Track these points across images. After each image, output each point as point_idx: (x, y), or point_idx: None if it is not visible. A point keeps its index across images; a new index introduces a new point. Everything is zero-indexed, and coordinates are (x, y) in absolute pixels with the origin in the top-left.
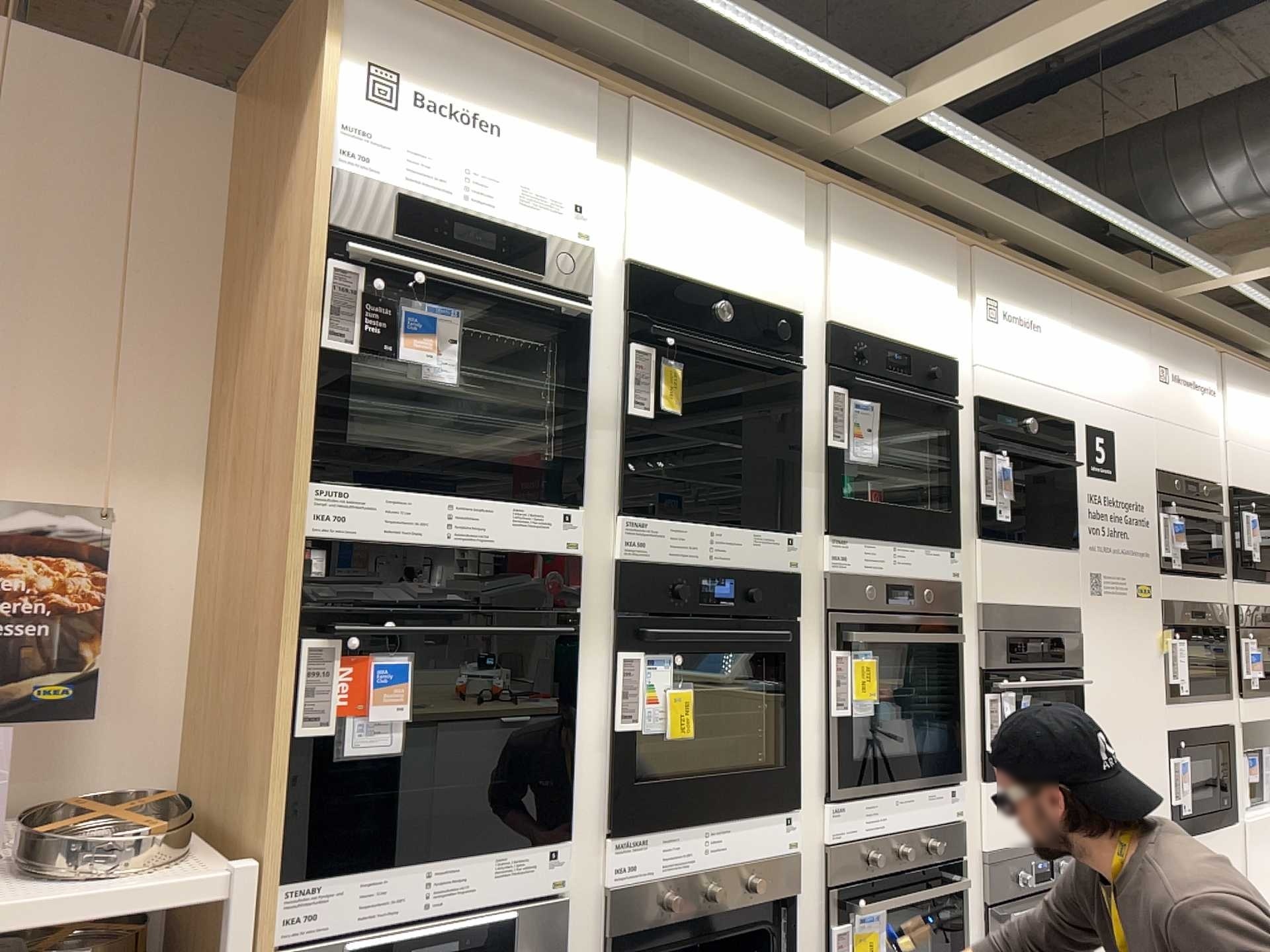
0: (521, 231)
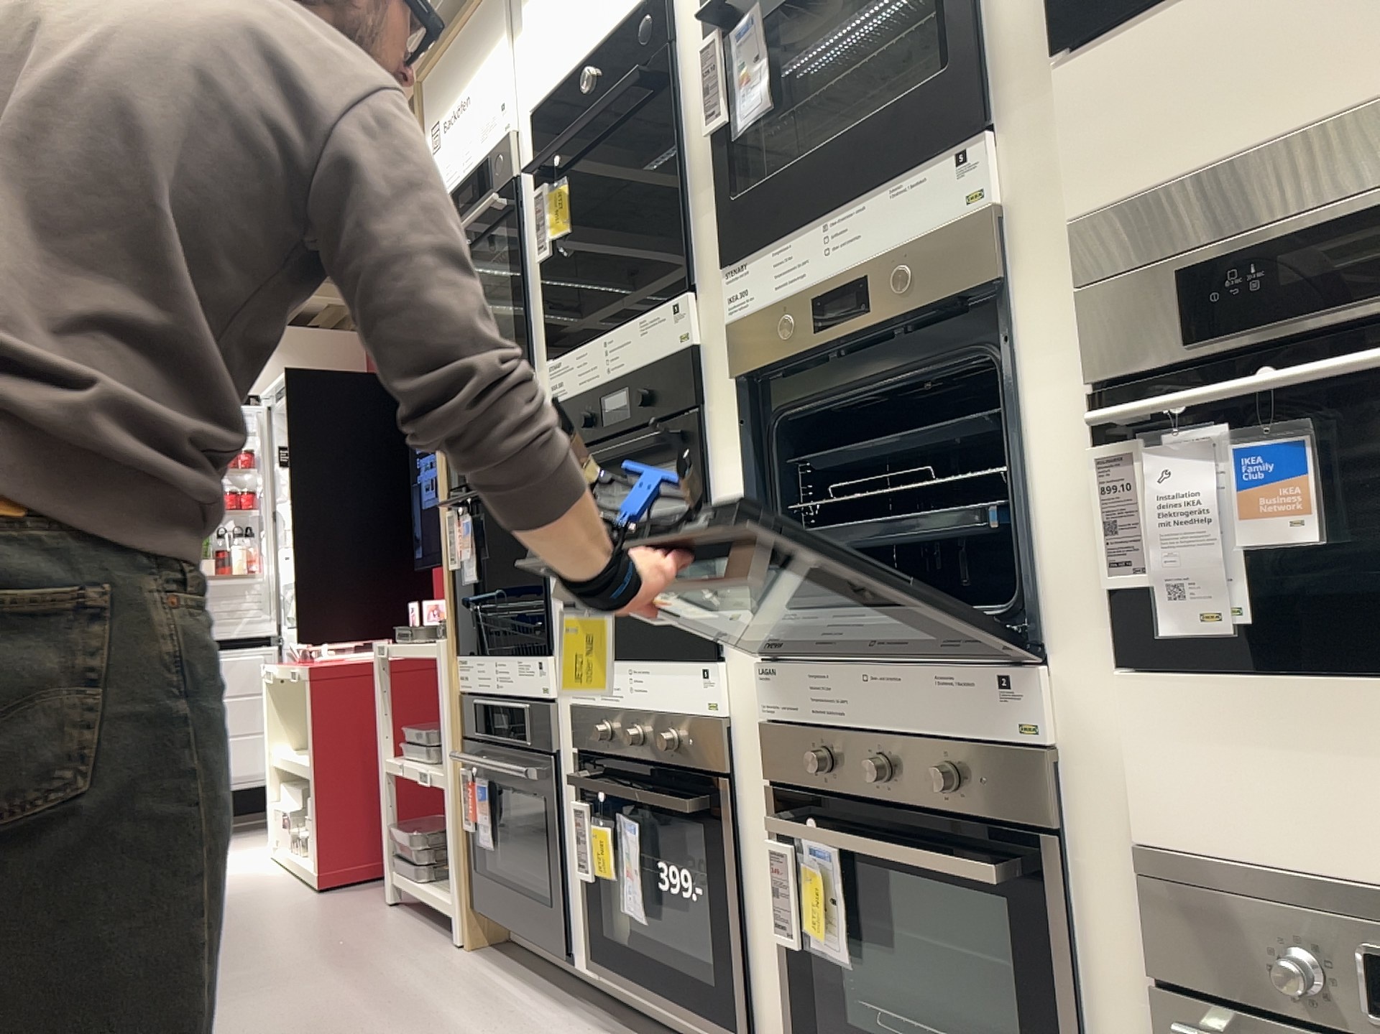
0: (478, 161)
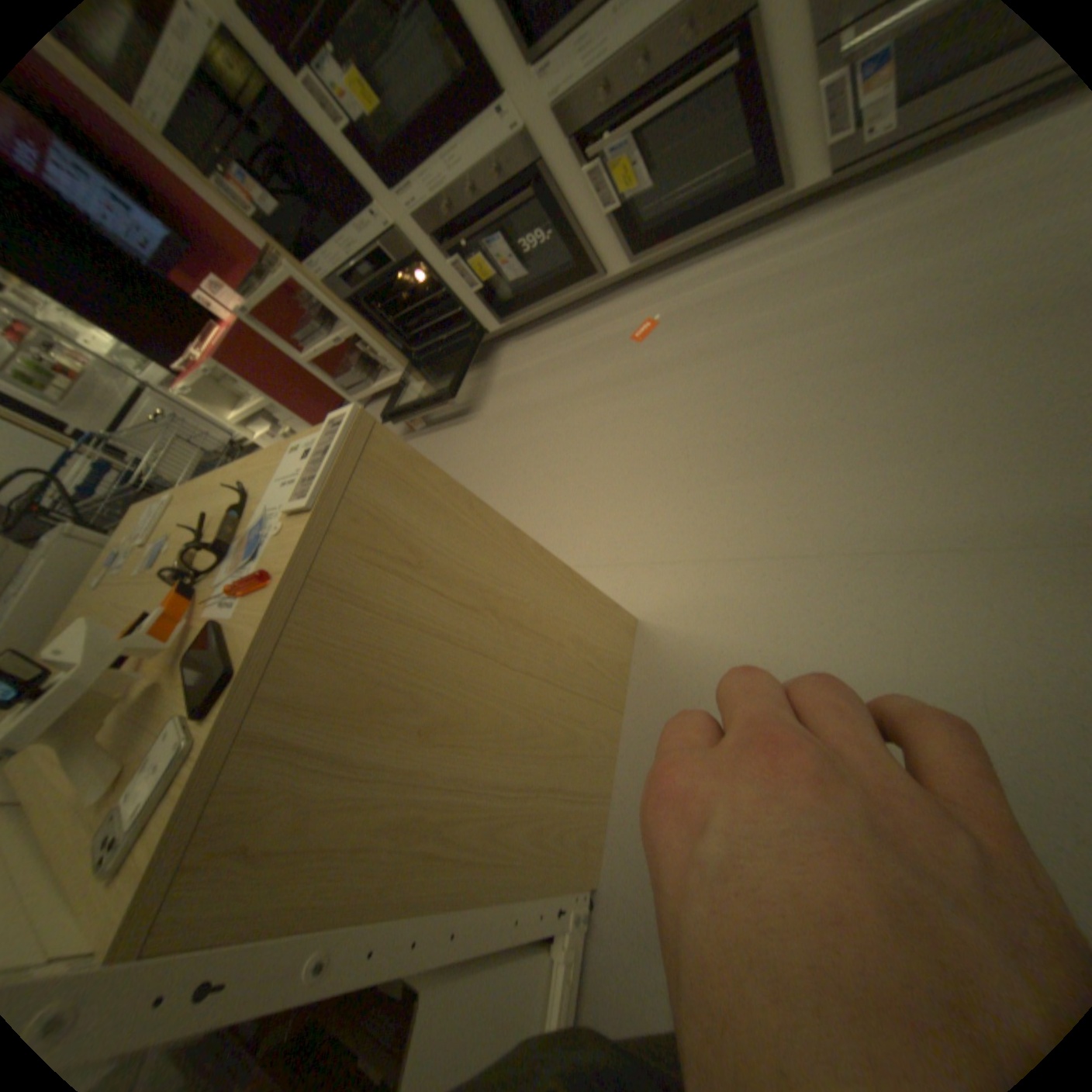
0: None
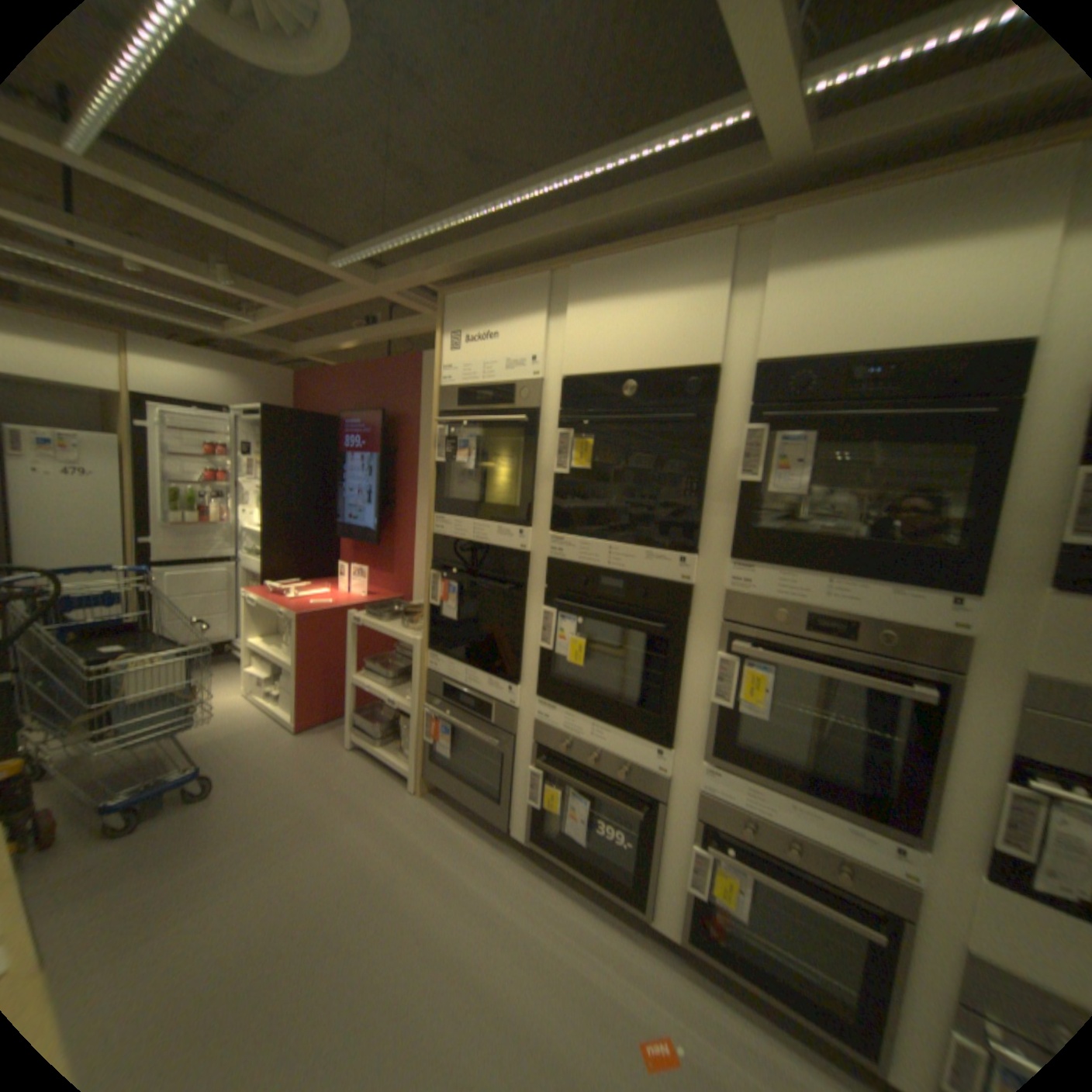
0: (500, 379)
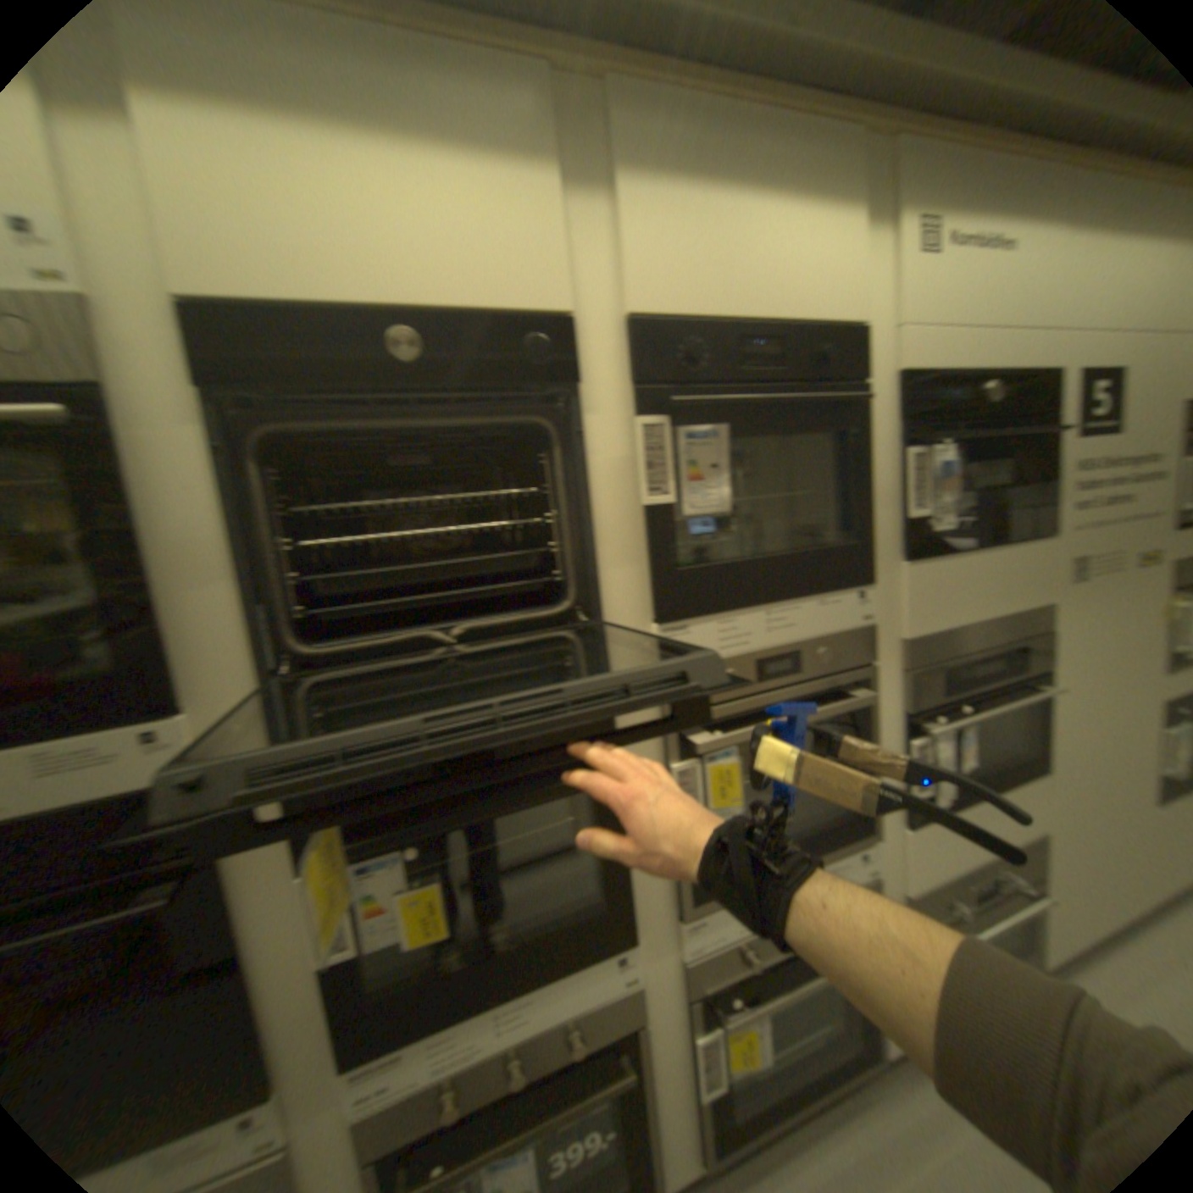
0: None
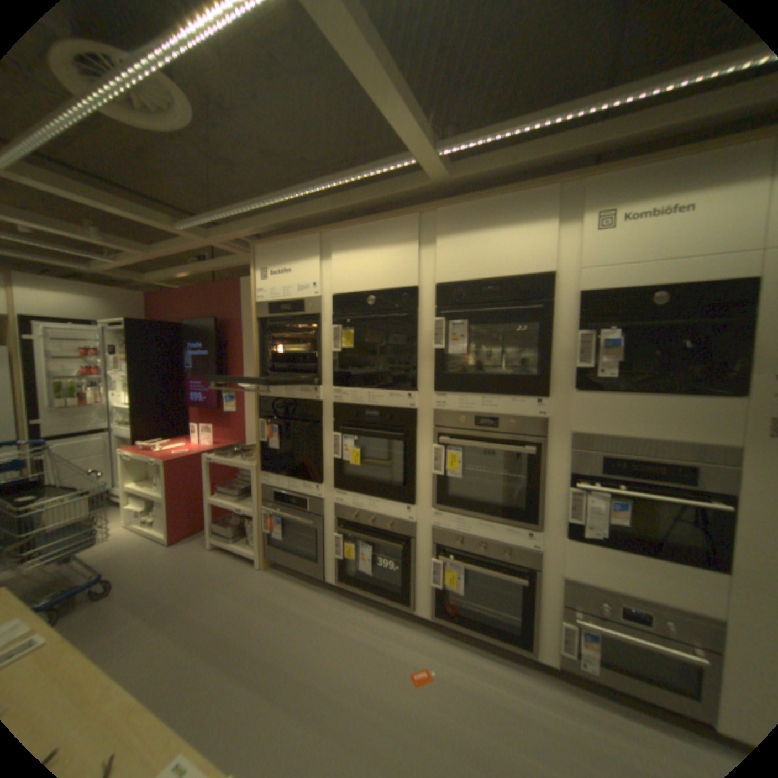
0: (294, 297)
